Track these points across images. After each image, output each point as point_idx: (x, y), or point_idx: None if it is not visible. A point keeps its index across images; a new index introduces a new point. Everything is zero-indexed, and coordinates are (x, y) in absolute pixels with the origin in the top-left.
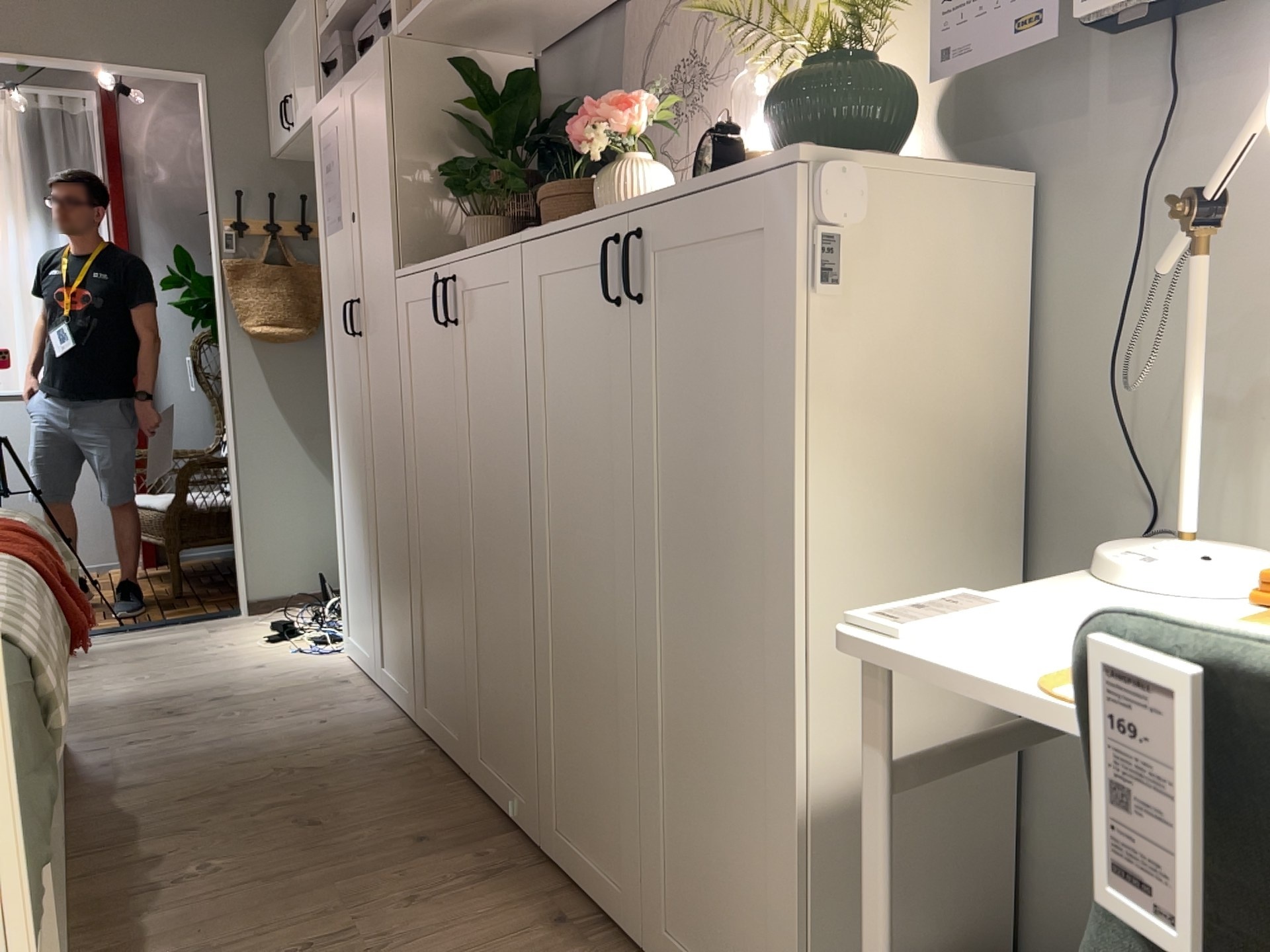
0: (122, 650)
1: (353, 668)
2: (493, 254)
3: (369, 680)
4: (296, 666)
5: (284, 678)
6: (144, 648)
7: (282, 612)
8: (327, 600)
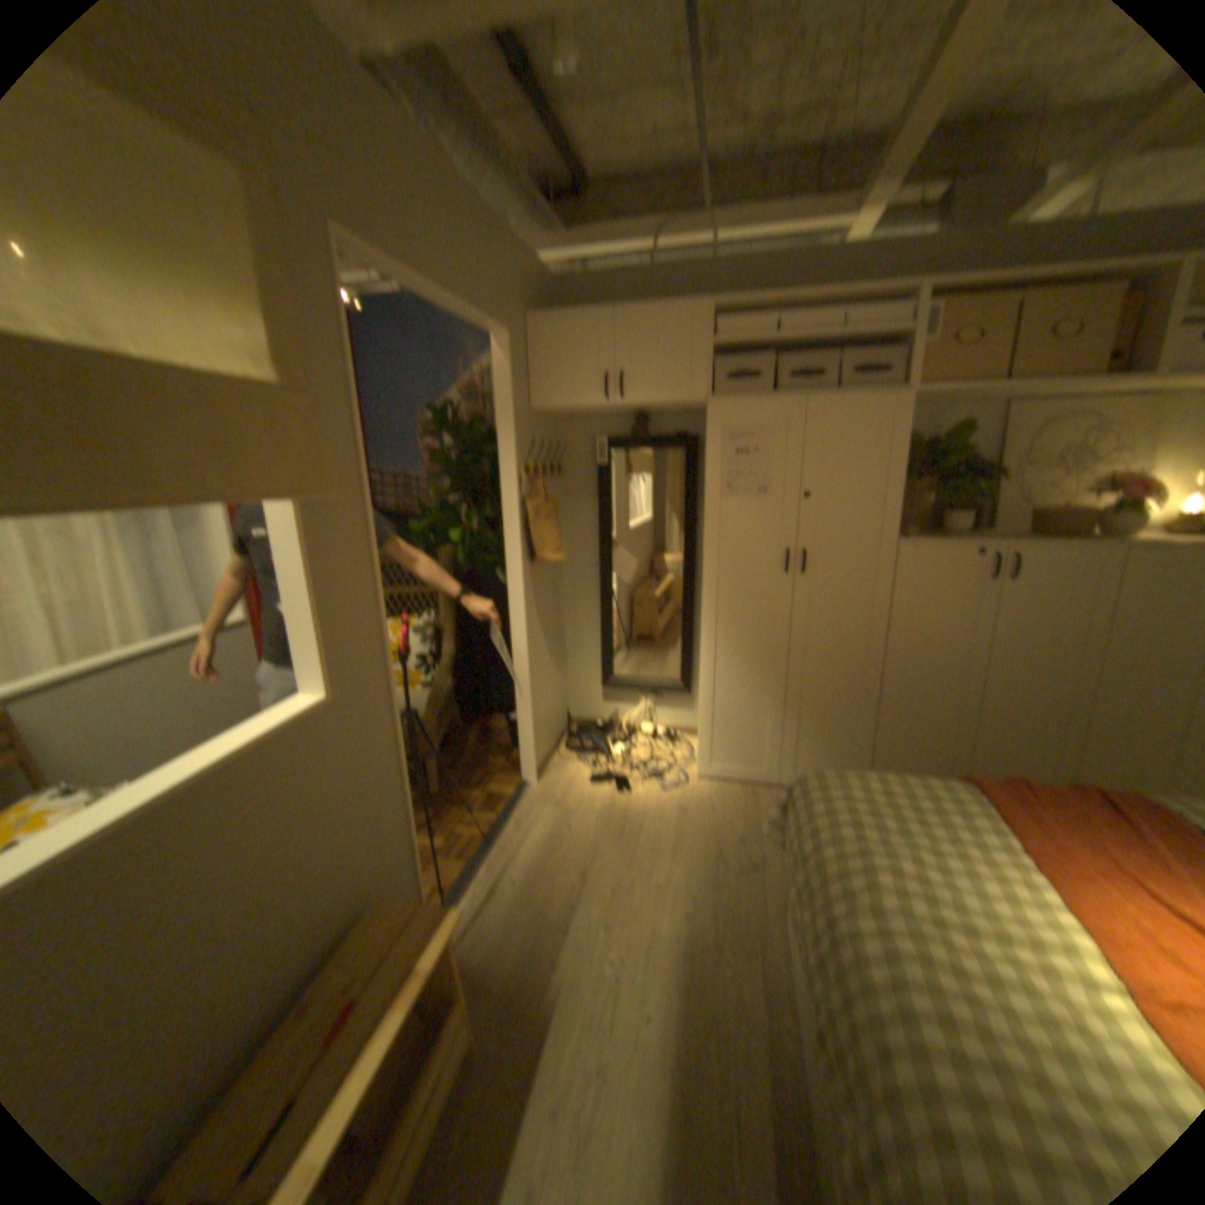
0: (553, 856)
1: (730, 787)
2: (1087, 551)
3: (762, 788)
4: (700, 802)
5: (720, 812)
6: (561, 845)
7: (553, 773)
8: (585, 751)
